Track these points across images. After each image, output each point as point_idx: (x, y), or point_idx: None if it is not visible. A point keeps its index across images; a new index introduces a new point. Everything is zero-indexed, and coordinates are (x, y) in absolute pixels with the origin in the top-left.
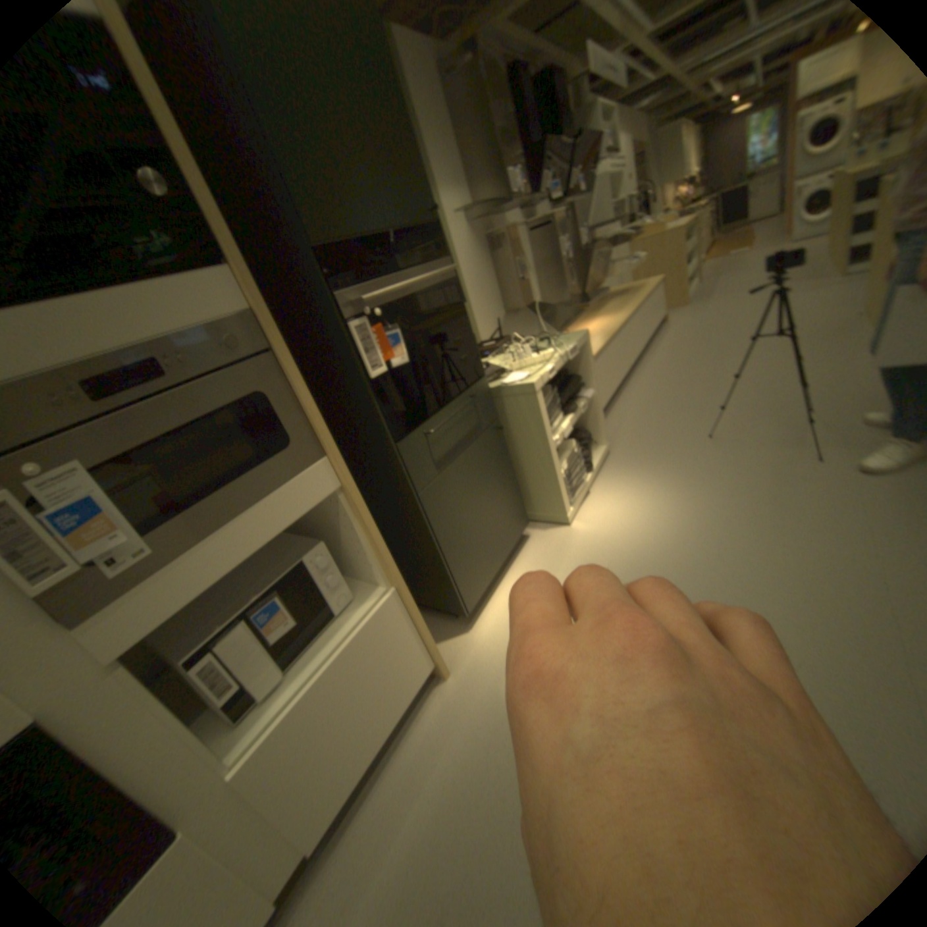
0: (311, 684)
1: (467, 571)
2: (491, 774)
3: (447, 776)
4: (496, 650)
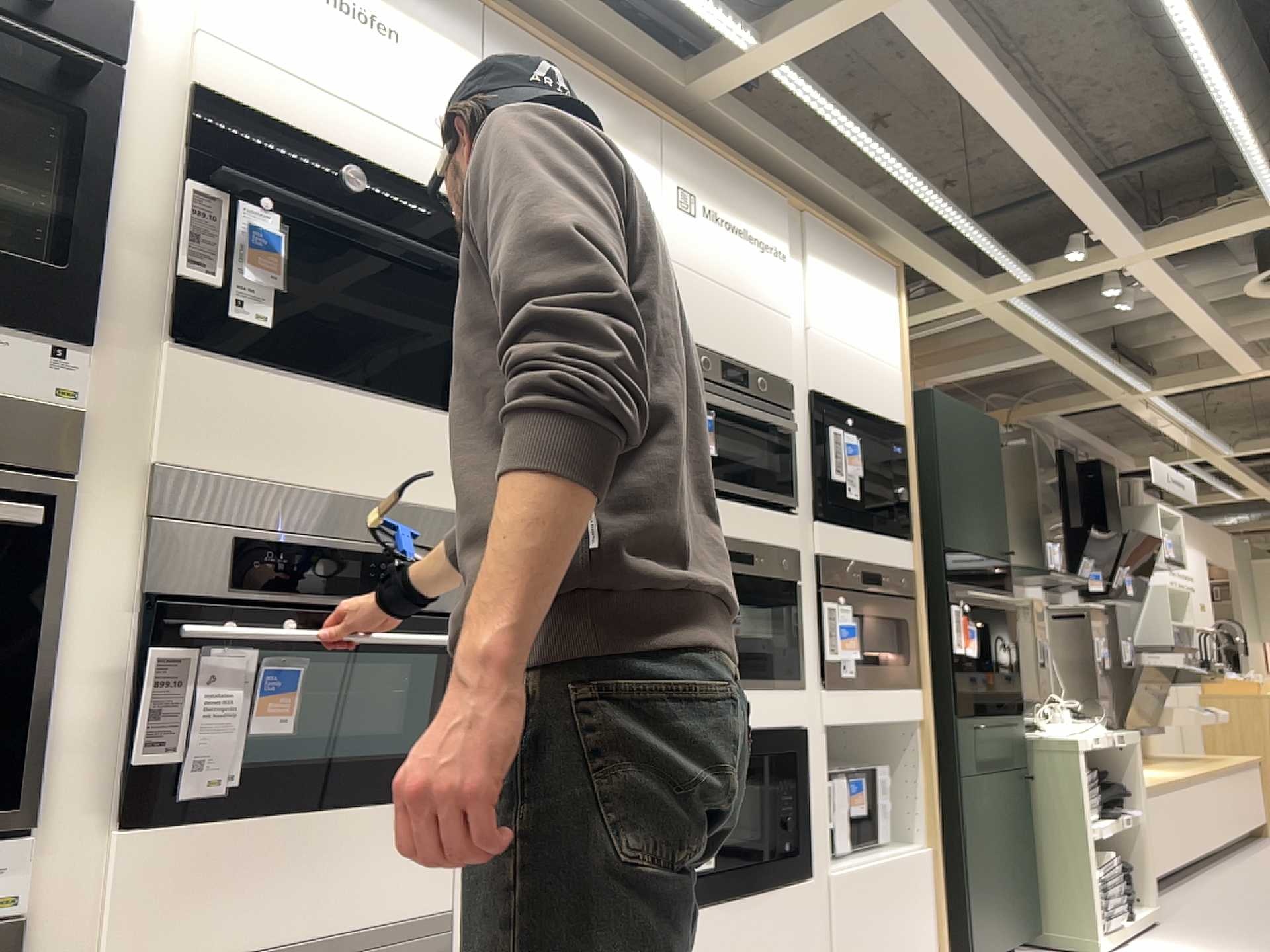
0: (876, 864)
1: (981, 909)
2: None
3: None
4: None
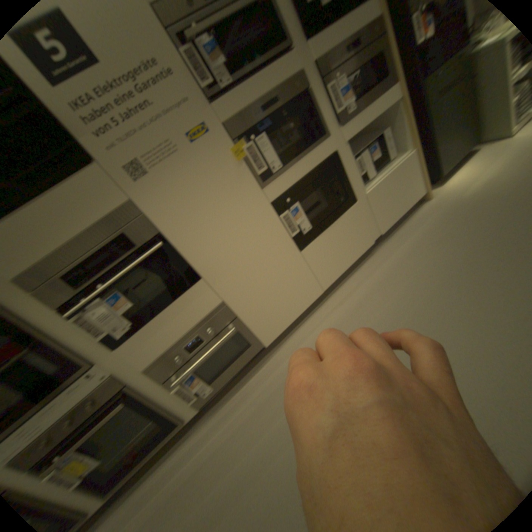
0: (388, 175)
1: (447, 154)
2: (460, 215)
3: (437, 219)
4: (460, 187)
